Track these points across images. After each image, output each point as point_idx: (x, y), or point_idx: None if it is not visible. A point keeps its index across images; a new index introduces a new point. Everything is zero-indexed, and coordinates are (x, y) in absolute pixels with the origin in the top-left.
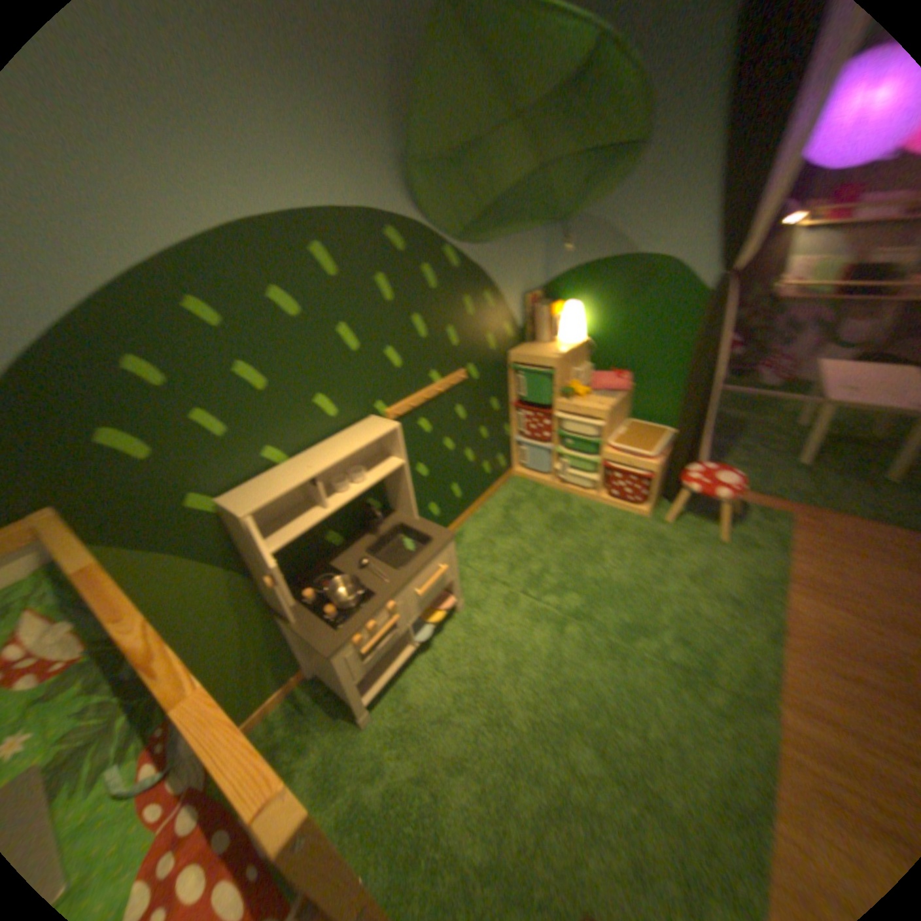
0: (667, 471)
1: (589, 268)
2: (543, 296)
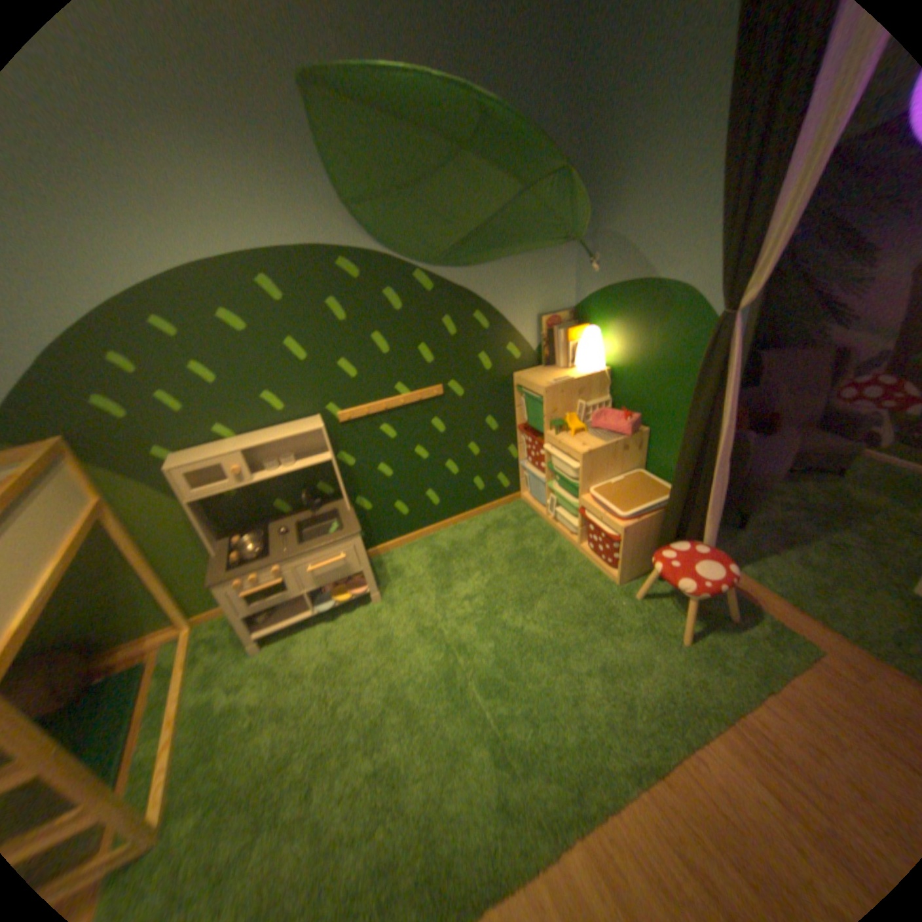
0: (662, 539)
1: (612, 290)
2: (570, 317)
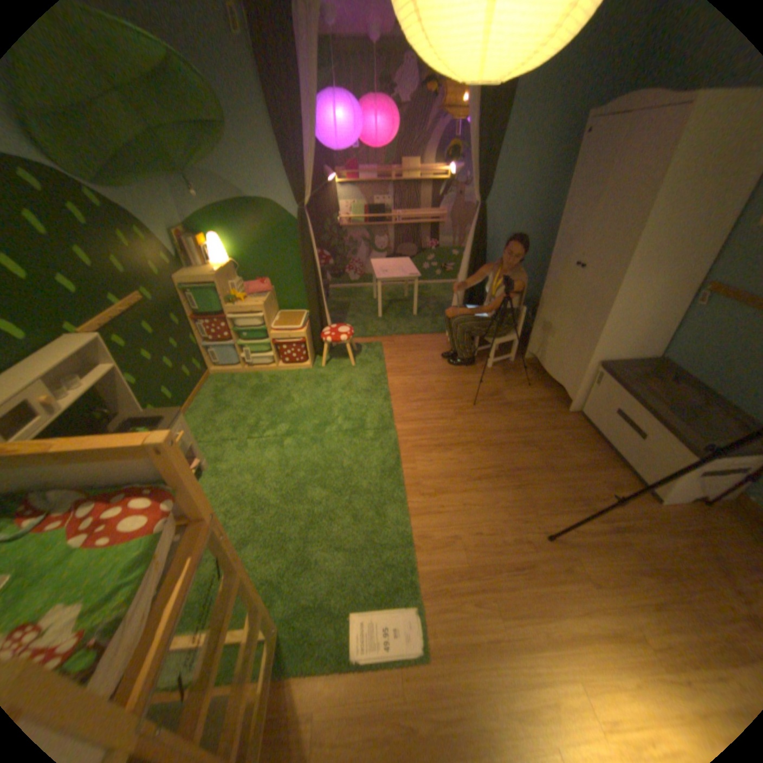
0: (311, 337)
1: (212, 208)
2: (182, 231)
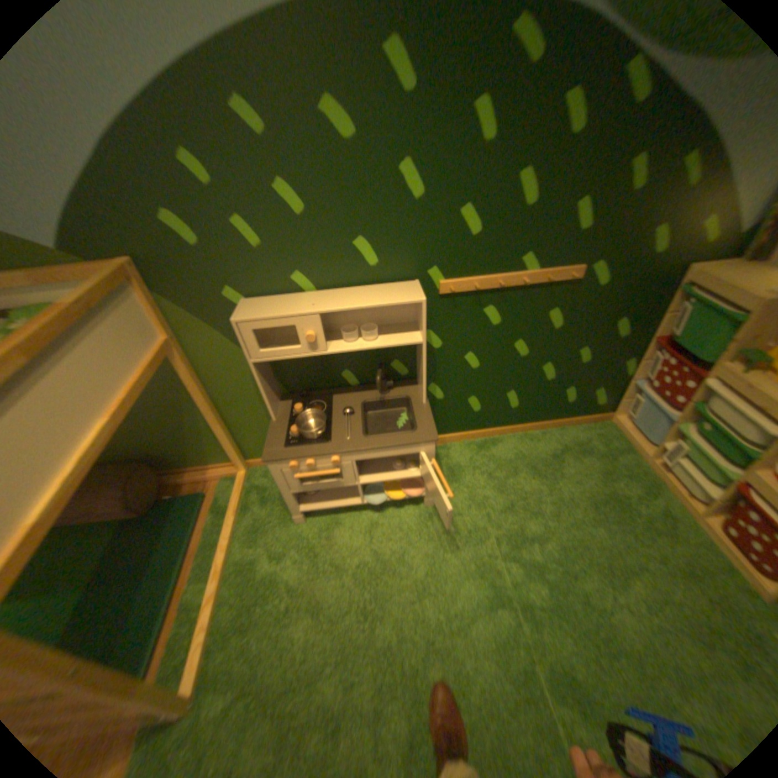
0: None
1: None
2: None
